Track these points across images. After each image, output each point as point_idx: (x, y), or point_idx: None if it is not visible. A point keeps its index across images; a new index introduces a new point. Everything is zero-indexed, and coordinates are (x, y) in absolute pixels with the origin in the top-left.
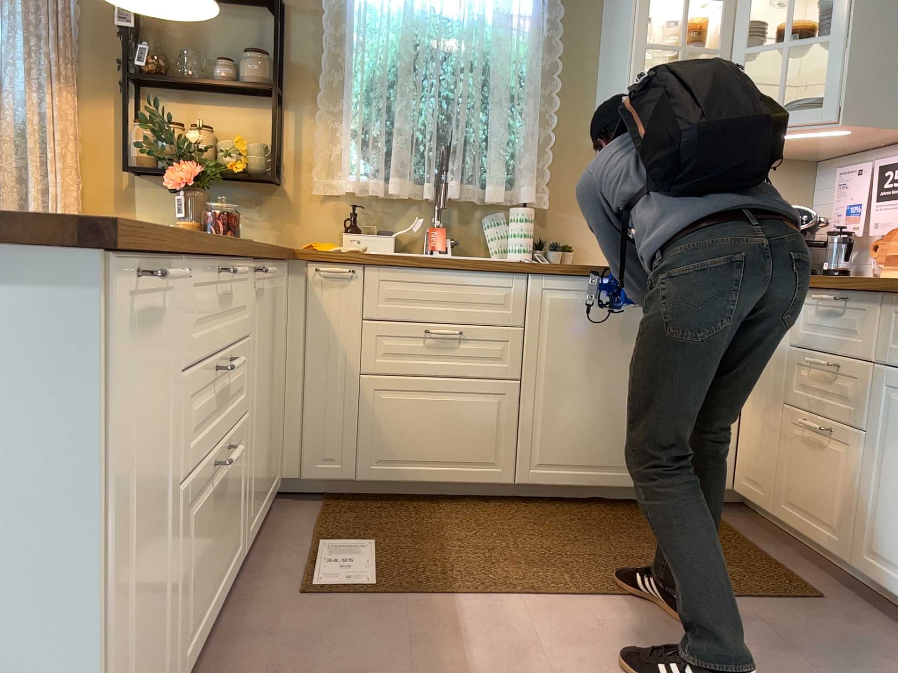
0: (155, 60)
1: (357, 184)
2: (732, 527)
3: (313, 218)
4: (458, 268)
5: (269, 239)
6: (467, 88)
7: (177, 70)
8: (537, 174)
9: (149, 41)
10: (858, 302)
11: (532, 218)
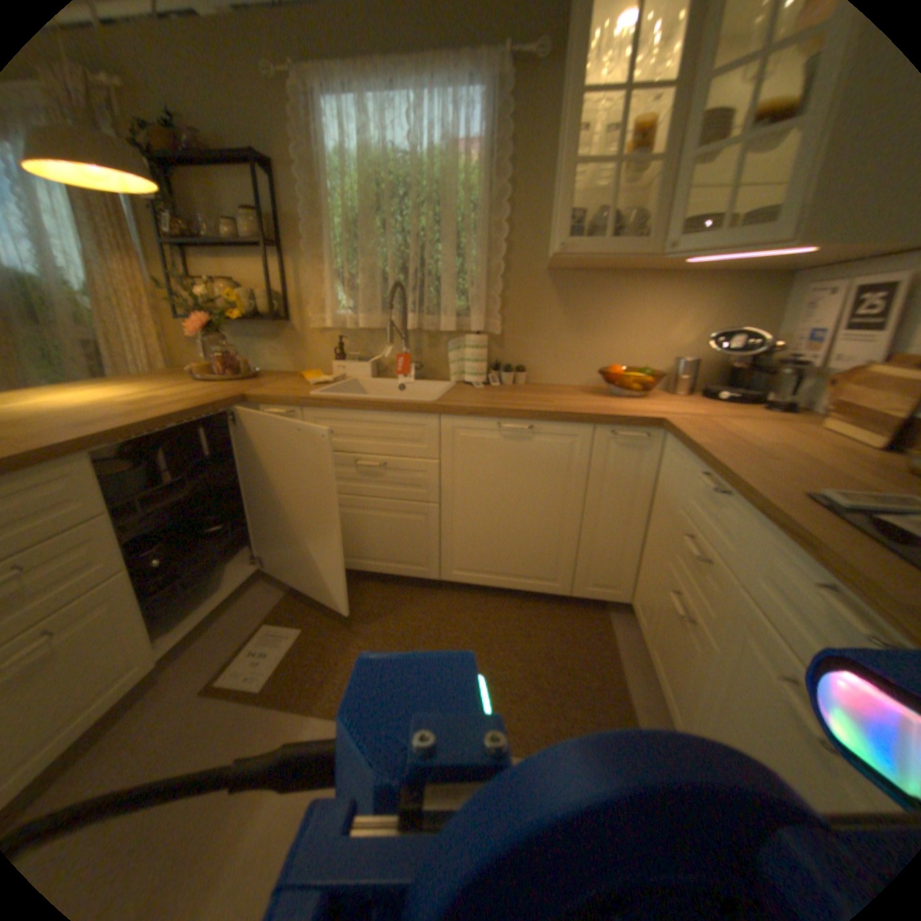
0: (174, 223)
1: (334, 321)
2: (616, 644)
3: (315, 347)
4: (375, 409)
5: (287, 364)
6: (425, 223)
7: (202, 228)
8: (484, 305)
9: (177, 205)
10: (740, 502)
11: (481, 346)
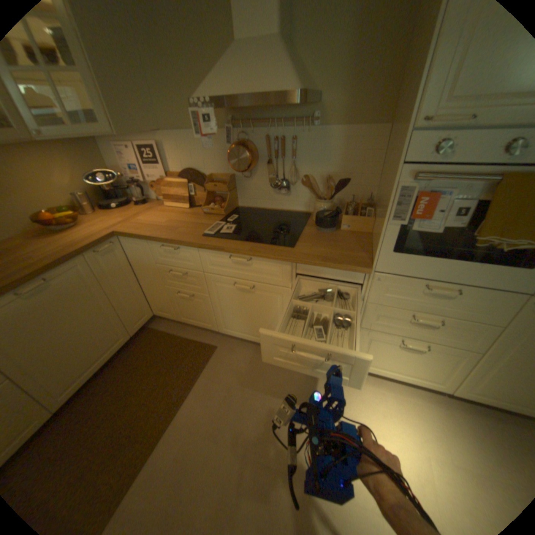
0: None
1: None
2: (164, 332)
3: None
4: None
5: None
6: None
7: None
8: None
9: None
10: (185, 249)
11: None
